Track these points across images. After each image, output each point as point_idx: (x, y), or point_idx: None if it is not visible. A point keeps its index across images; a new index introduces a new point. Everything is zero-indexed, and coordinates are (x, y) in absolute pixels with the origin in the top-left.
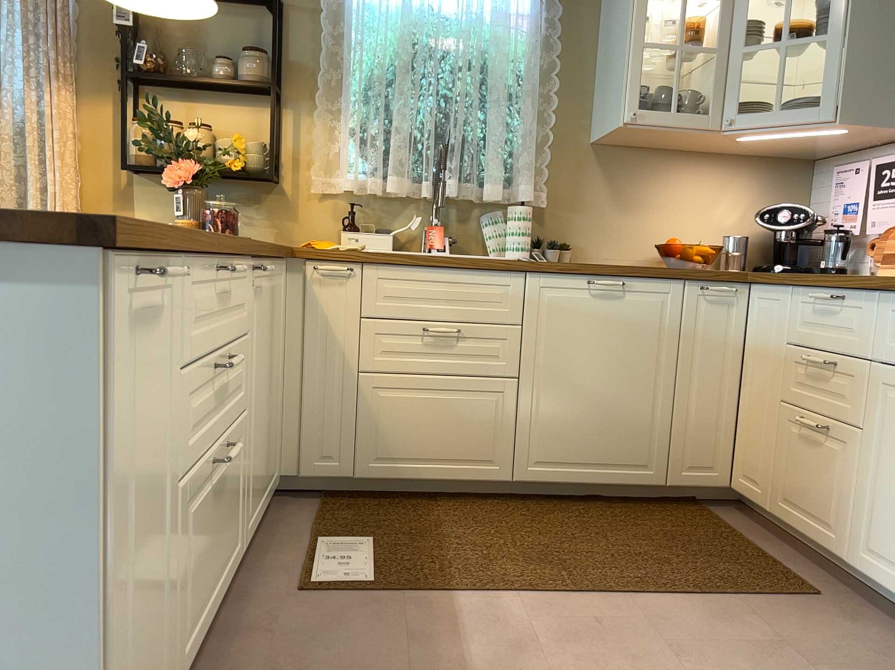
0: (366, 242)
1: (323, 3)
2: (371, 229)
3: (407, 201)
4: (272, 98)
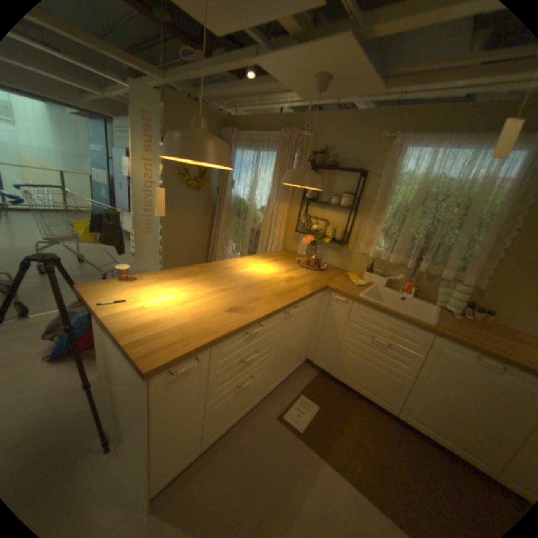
0: (374, 278)
1: (383, 173)
2: (380, 272)
3: (401, 264)
4: (353, 210)
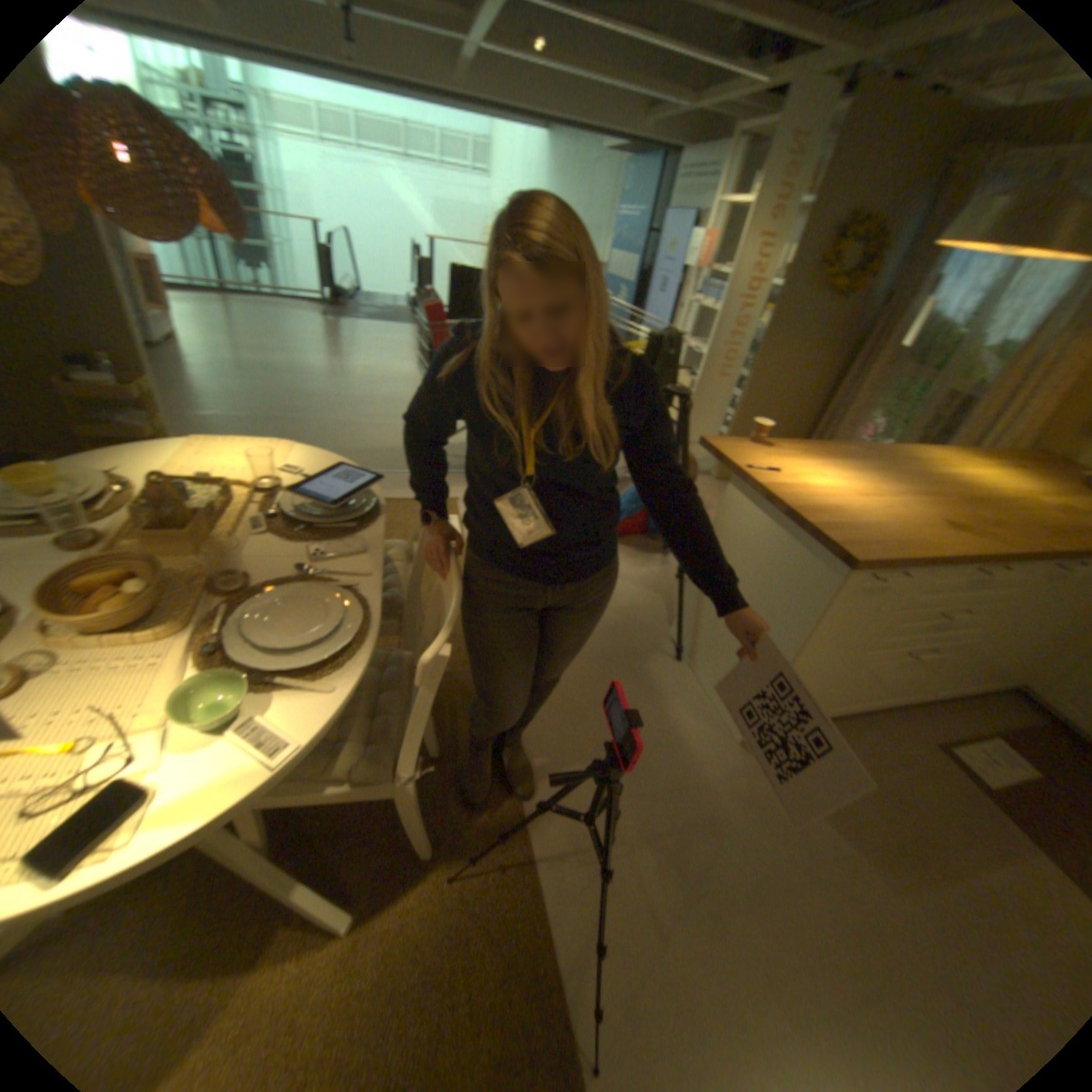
0: None
1: None
2: None
3: None
4: None
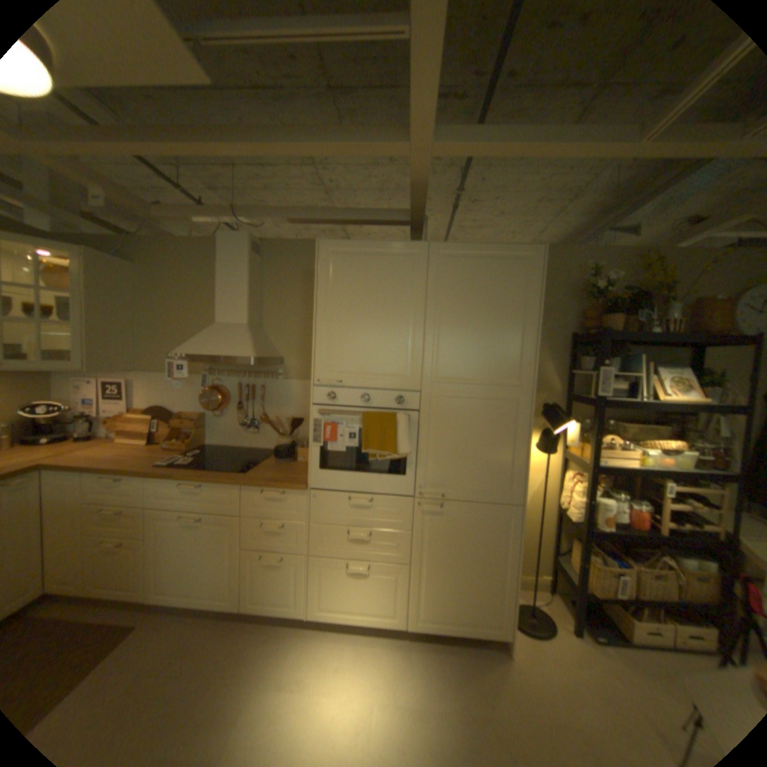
0: None
1: None
2: None
3: None
4: None
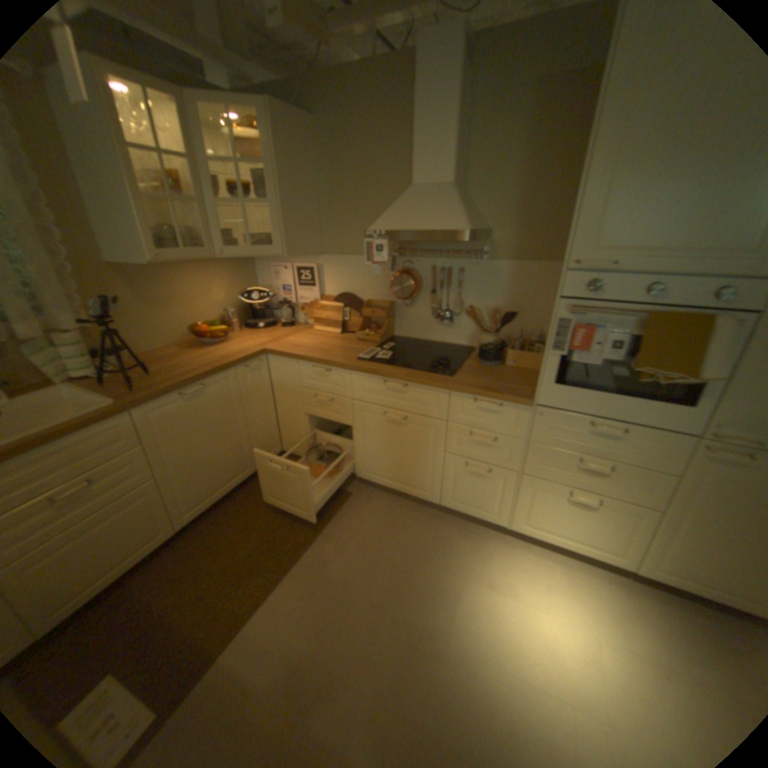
0: None
1: None
2: None
3: None
4: None
